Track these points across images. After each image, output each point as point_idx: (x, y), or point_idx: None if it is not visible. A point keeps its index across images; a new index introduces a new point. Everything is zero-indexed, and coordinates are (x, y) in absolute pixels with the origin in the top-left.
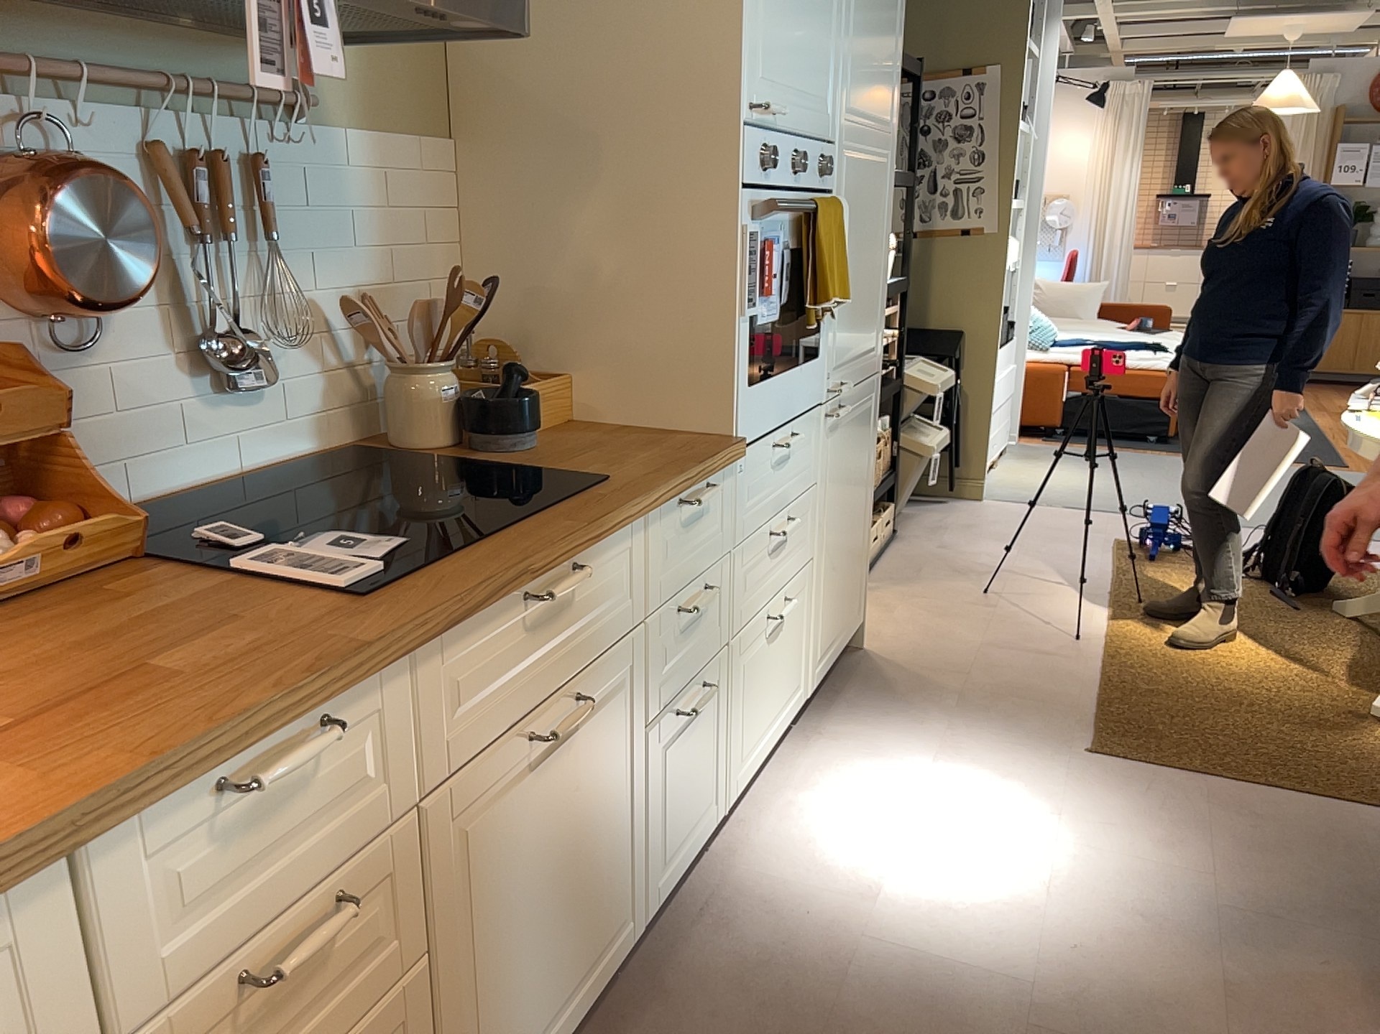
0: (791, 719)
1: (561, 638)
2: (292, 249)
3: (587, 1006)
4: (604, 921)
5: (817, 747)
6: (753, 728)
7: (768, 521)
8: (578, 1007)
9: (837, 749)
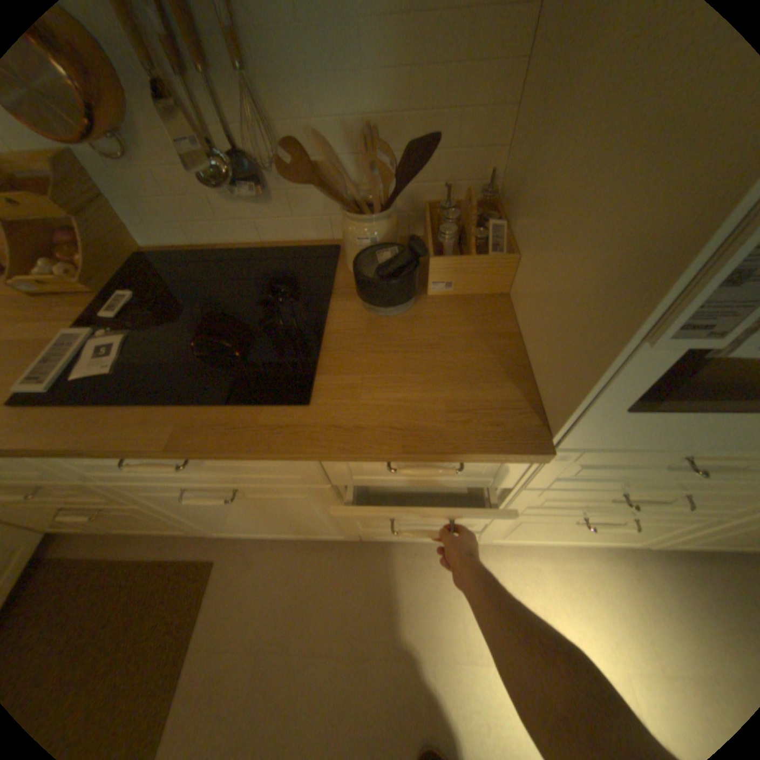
0: (608, 547)
1: (202, 471)
2: (279, 72)
3: (306, 538)
4: (312, 532)
5: (619, 569)
6: (529, 537)
7: (631, 487)
8: (294, 537)
9: (628, 585)
